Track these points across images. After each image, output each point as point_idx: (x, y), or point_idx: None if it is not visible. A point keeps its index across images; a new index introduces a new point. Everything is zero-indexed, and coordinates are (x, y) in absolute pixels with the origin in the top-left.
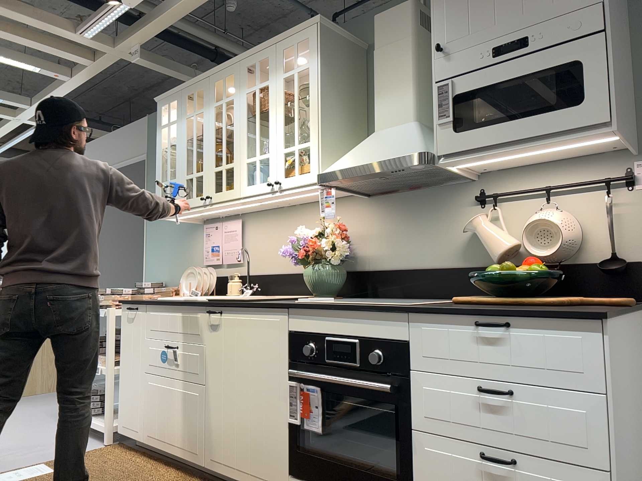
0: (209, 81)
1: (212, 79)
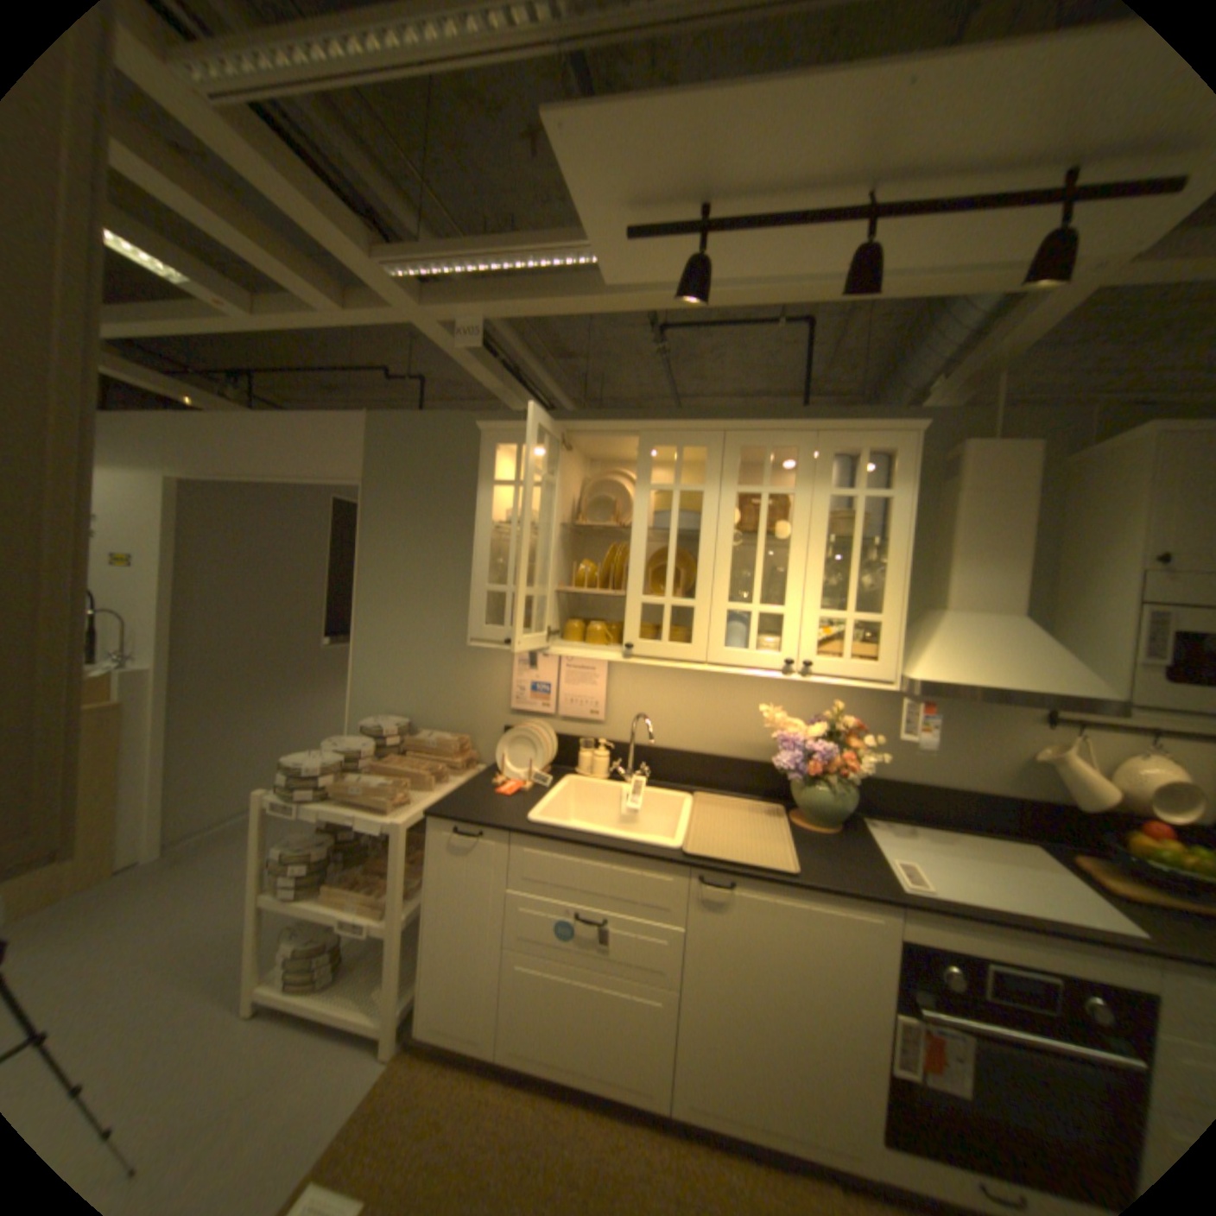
0: (637, 437)
1: (647, 437)
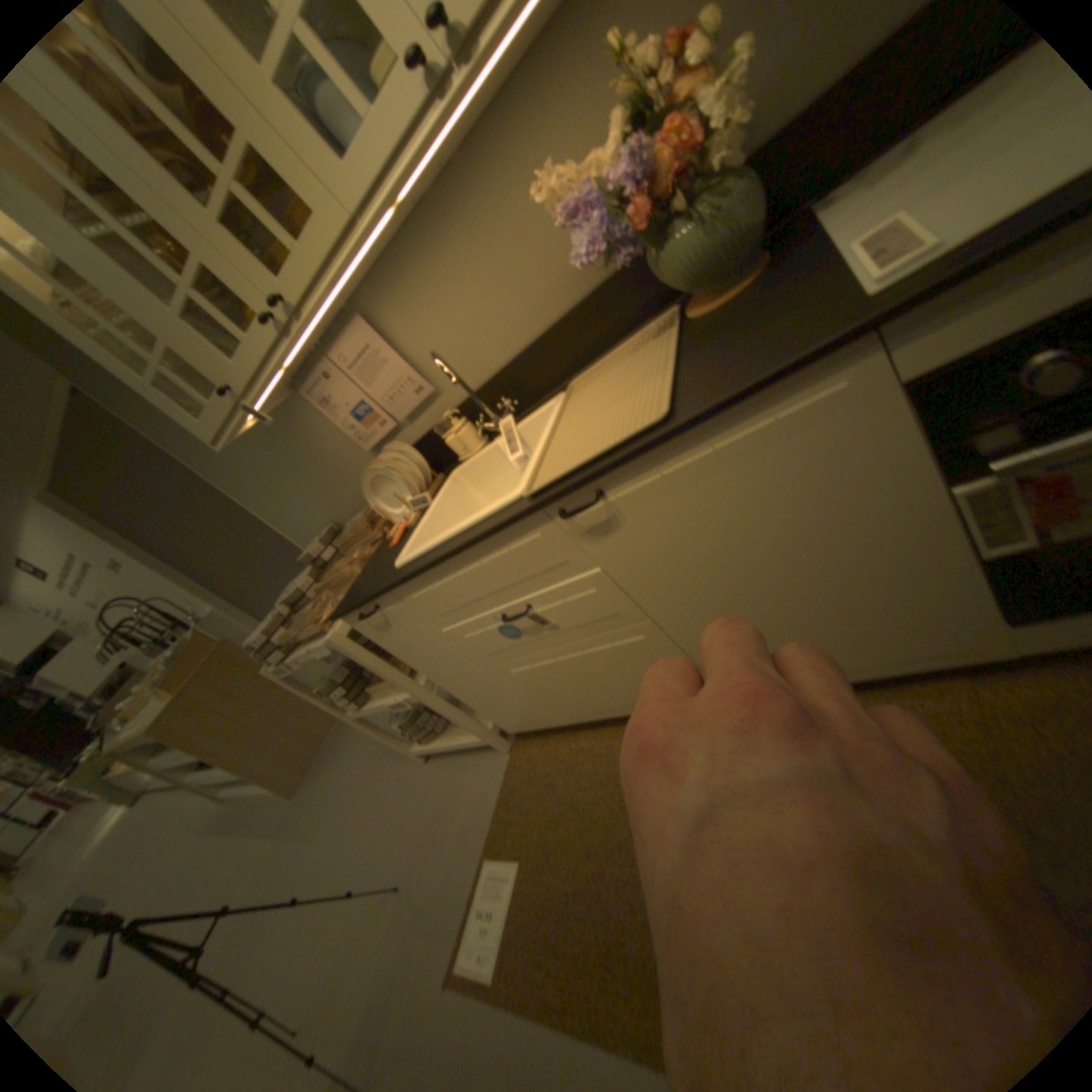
0: None
1: None
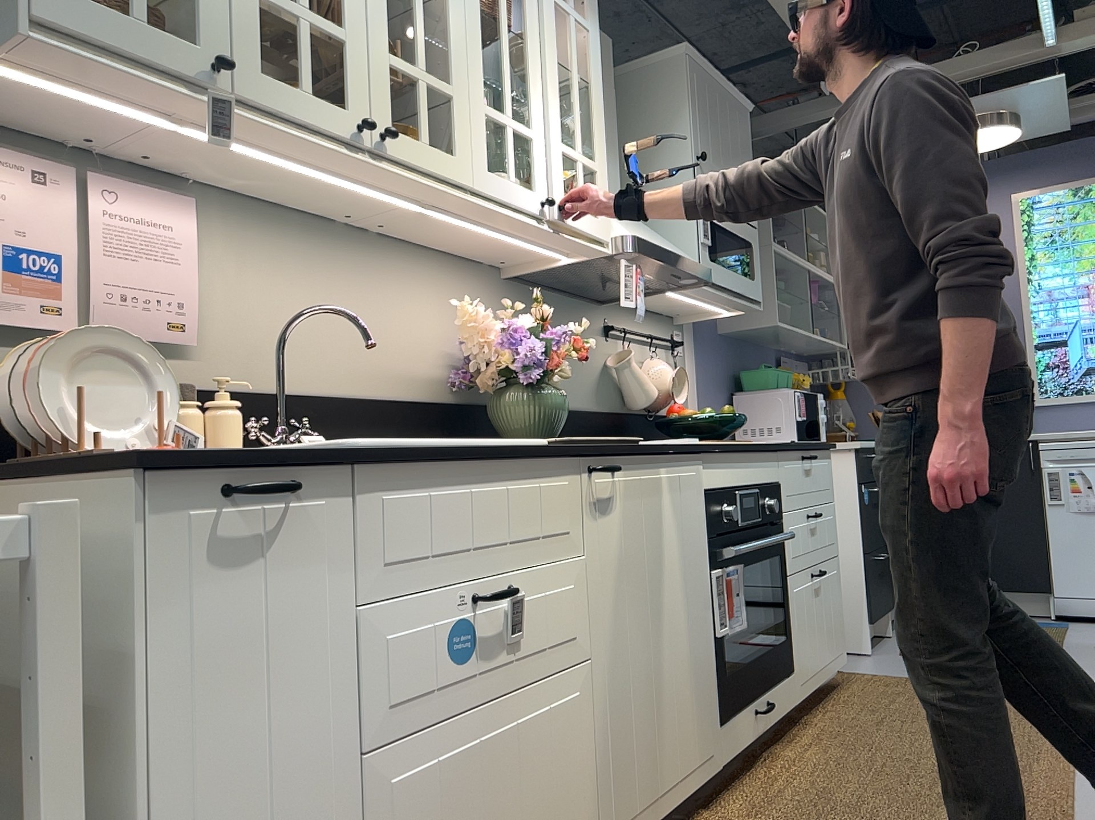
0: None
1: None
